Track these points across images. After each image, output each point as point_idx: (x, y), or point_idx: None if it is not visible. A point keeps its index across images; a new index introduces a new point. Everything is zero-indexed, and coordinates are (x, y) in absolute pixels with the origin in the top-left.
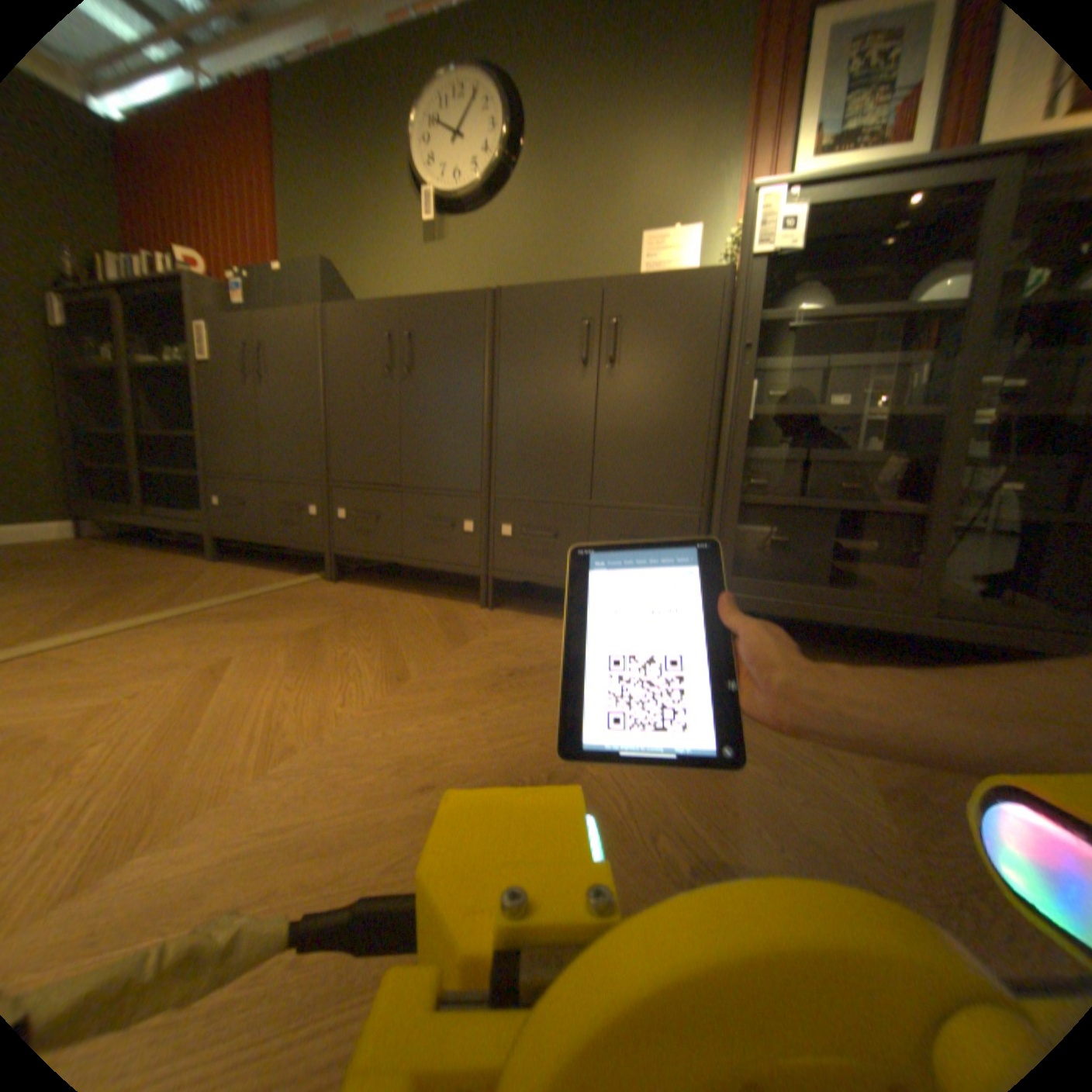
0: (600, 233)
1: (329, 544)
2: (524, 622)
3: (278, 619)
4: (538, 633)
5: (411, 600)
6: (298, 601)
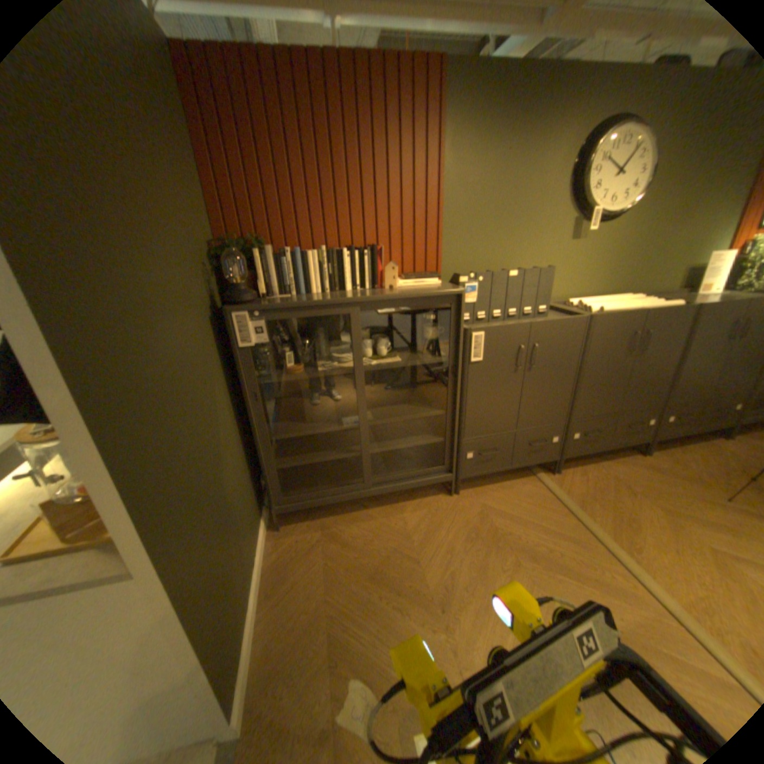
0: (673, 244)
1: (561, 457)
2: (681, 460)
3: (645, 518)
4: (700, 464)
5: (623, 470)
6: (606, 501)
